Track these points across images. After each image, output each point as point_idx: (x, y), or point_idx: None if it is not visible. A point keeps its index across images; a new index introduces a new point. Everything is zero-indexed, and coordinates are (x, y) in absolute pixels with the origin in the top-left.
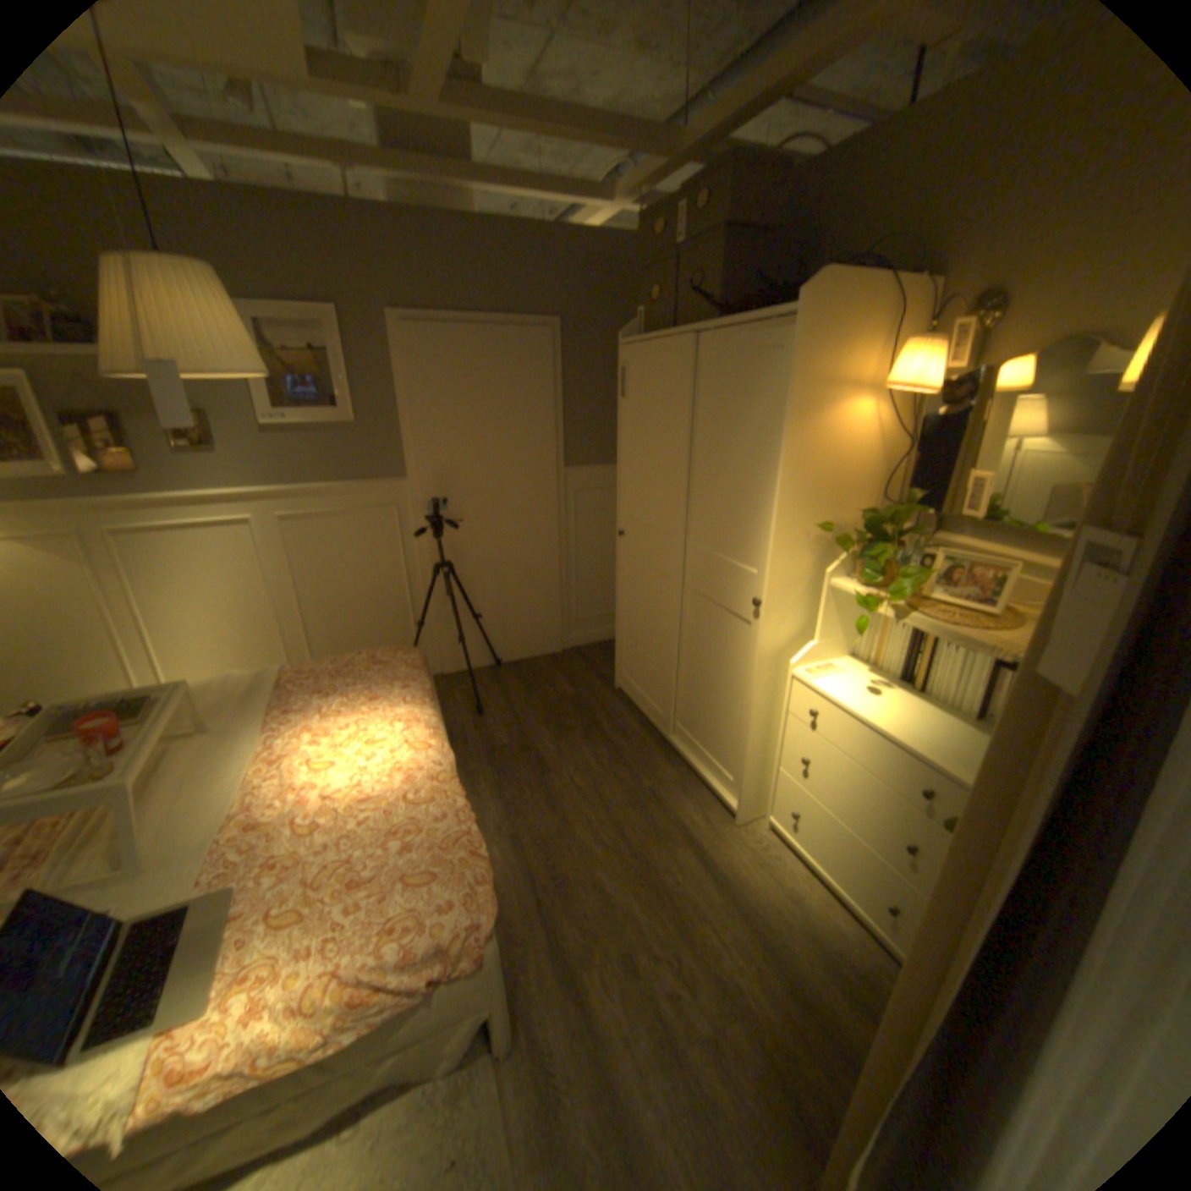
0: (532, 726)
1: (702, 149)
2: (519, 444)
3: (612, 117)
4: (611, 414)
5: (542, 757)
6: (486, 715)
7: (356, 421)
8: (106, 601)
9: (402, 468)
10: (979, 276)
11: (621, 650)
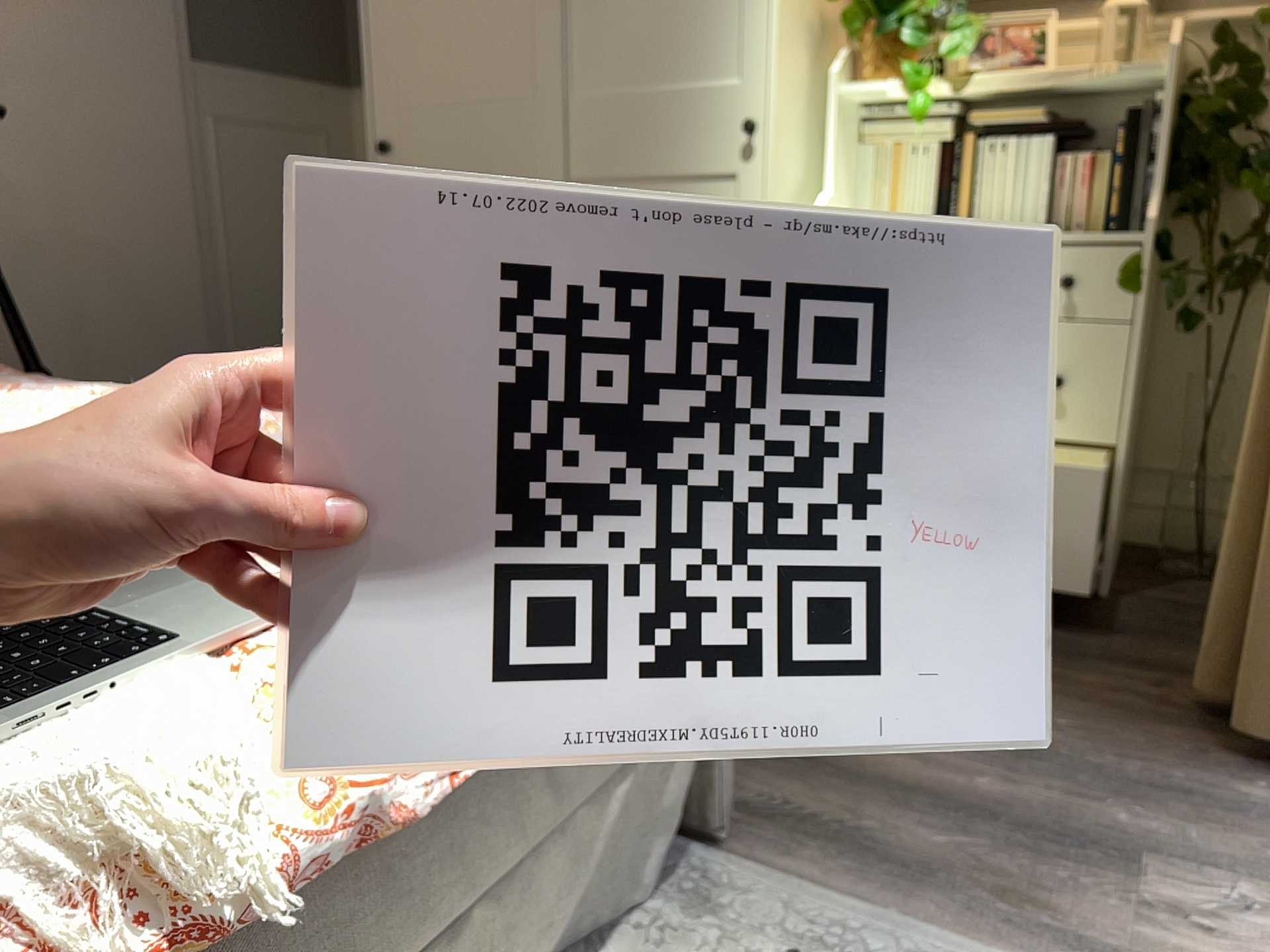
0: None
1: None
2: None
3: None
4: None
5: None
6: None
7: None
8: None
9: None
10: None
11: None
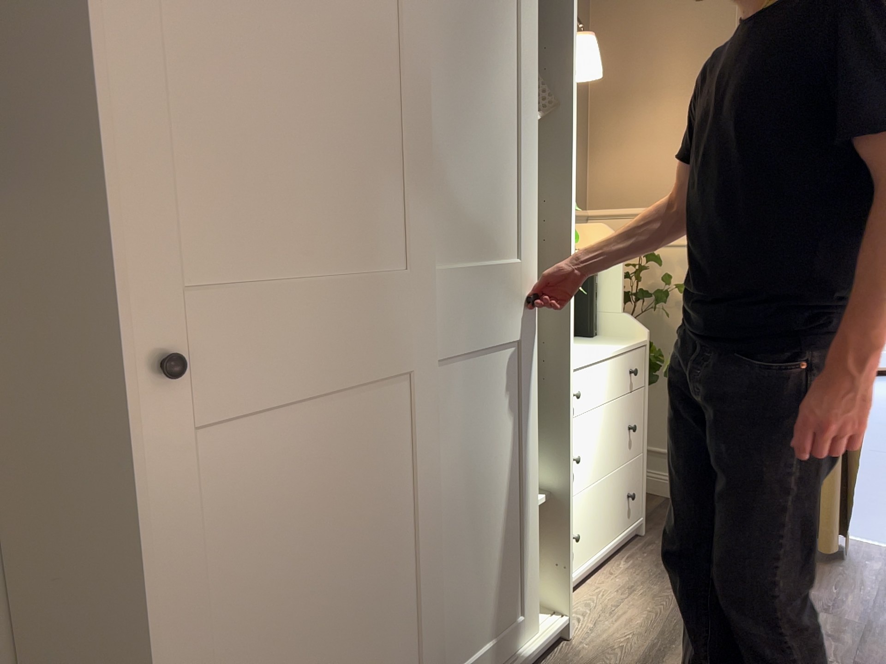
0: None
1: None
2: None
3: None
4: None
5: None
6: None
7: None
8: None
9: None
10: None
11: None
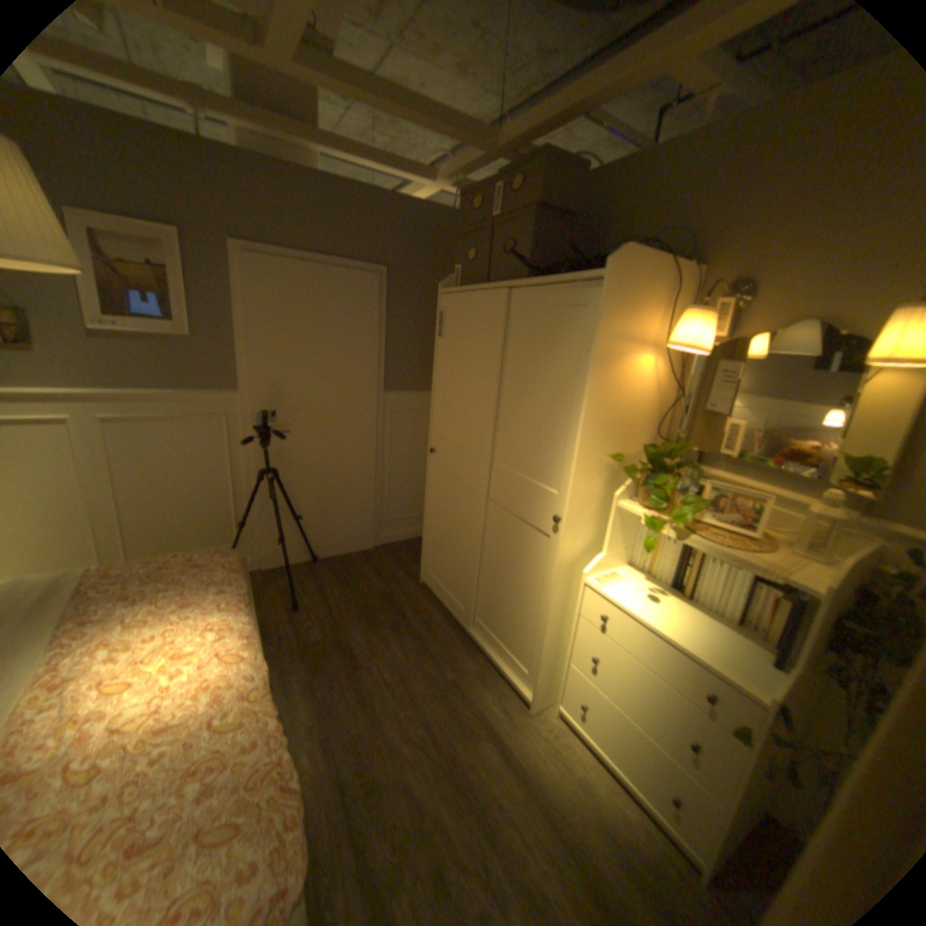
0: (344, 621)
1: (512, 149)
2: (345, 369)
3: (443, 109)
4: (425, 350)
5: (353, 653)
6: (300, 611)
7: (190, 335)
8: None
9: (234, 381)
10: (732, 269)
11: (427, 550)
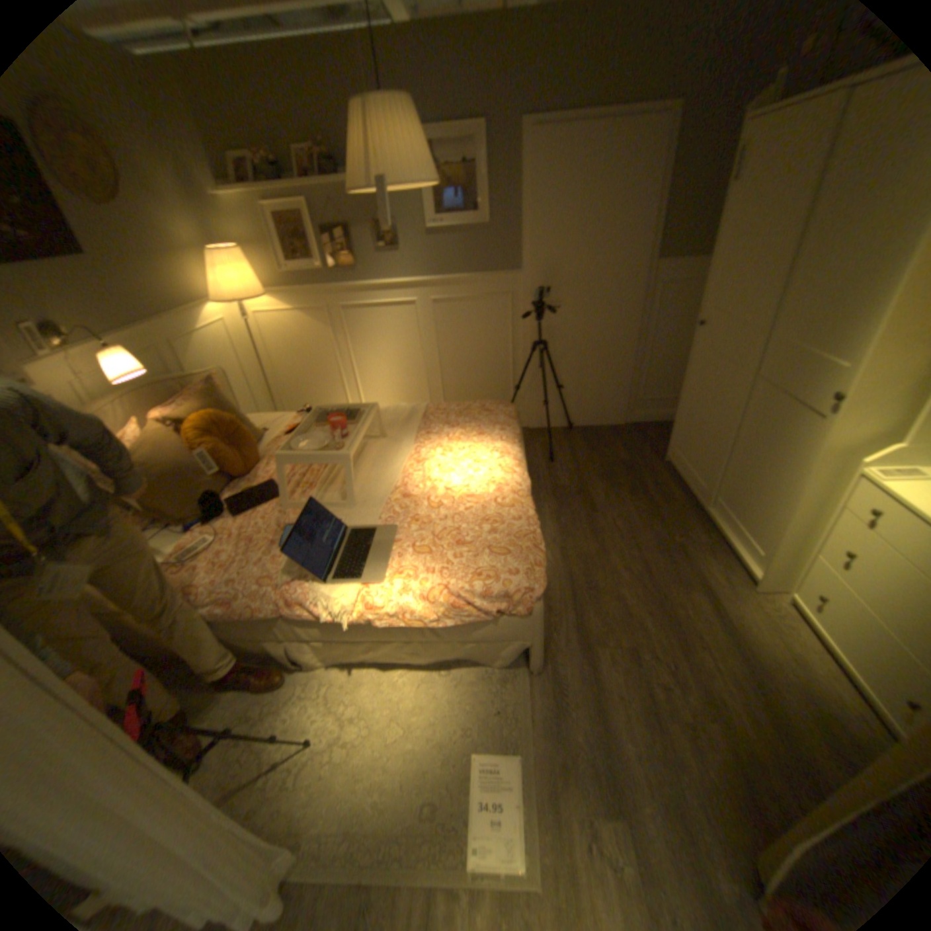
0: (589, 477)
1: None
2: (618, 238)
3: None
4: (717, 202)
5: (593, 501)
6: (554, 463)
7: (489, 223)
8: (337, 352)
9: (518, 262)
10: None
11: (678, 430)
